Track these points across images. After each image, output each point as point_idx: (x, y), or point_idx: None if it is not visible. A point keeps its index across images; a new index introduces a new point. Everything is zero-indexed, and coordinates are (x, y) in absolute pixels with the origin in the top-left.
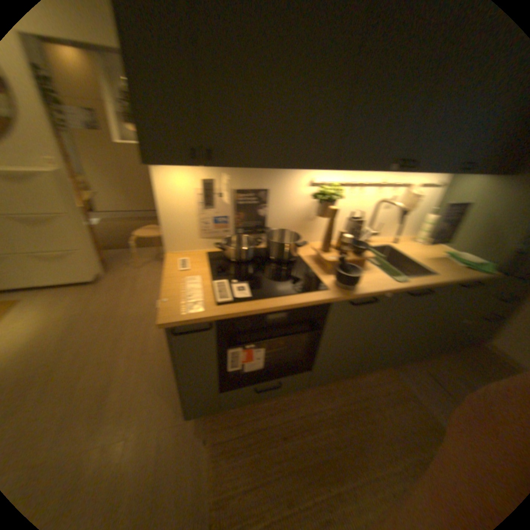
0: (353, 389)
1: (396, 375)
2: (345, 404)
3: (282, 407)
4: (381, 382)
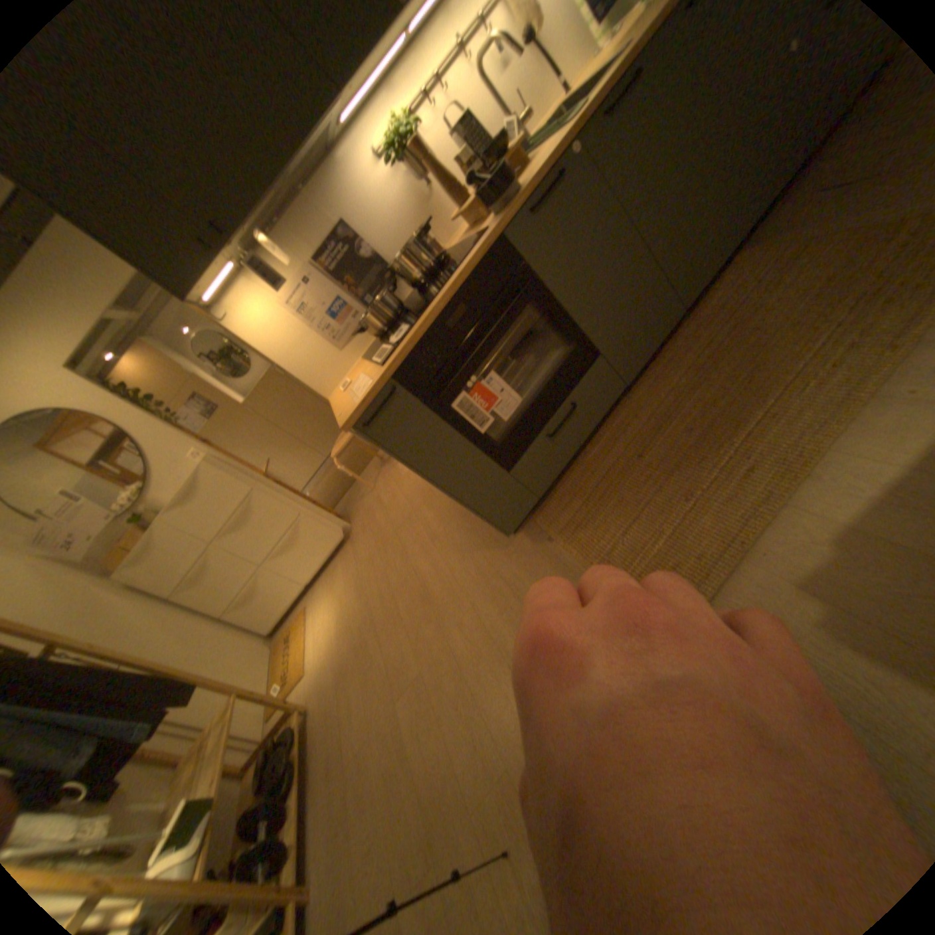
0: (697, 329)
1: (755, 251)
2: (695, 353)
3: (612, 434)
4: (735, 281)
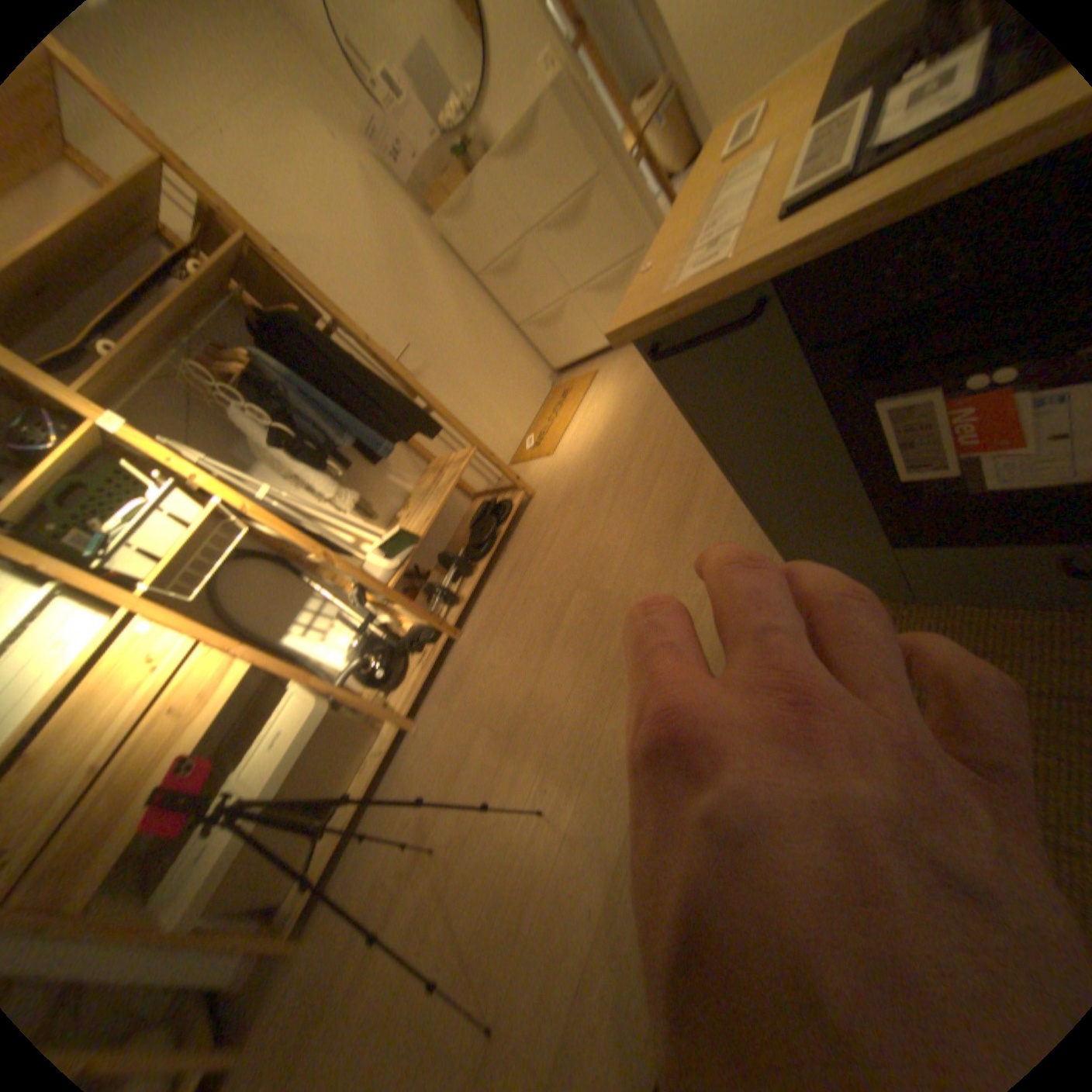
0: None
1: None
2: None
3: None
4: None
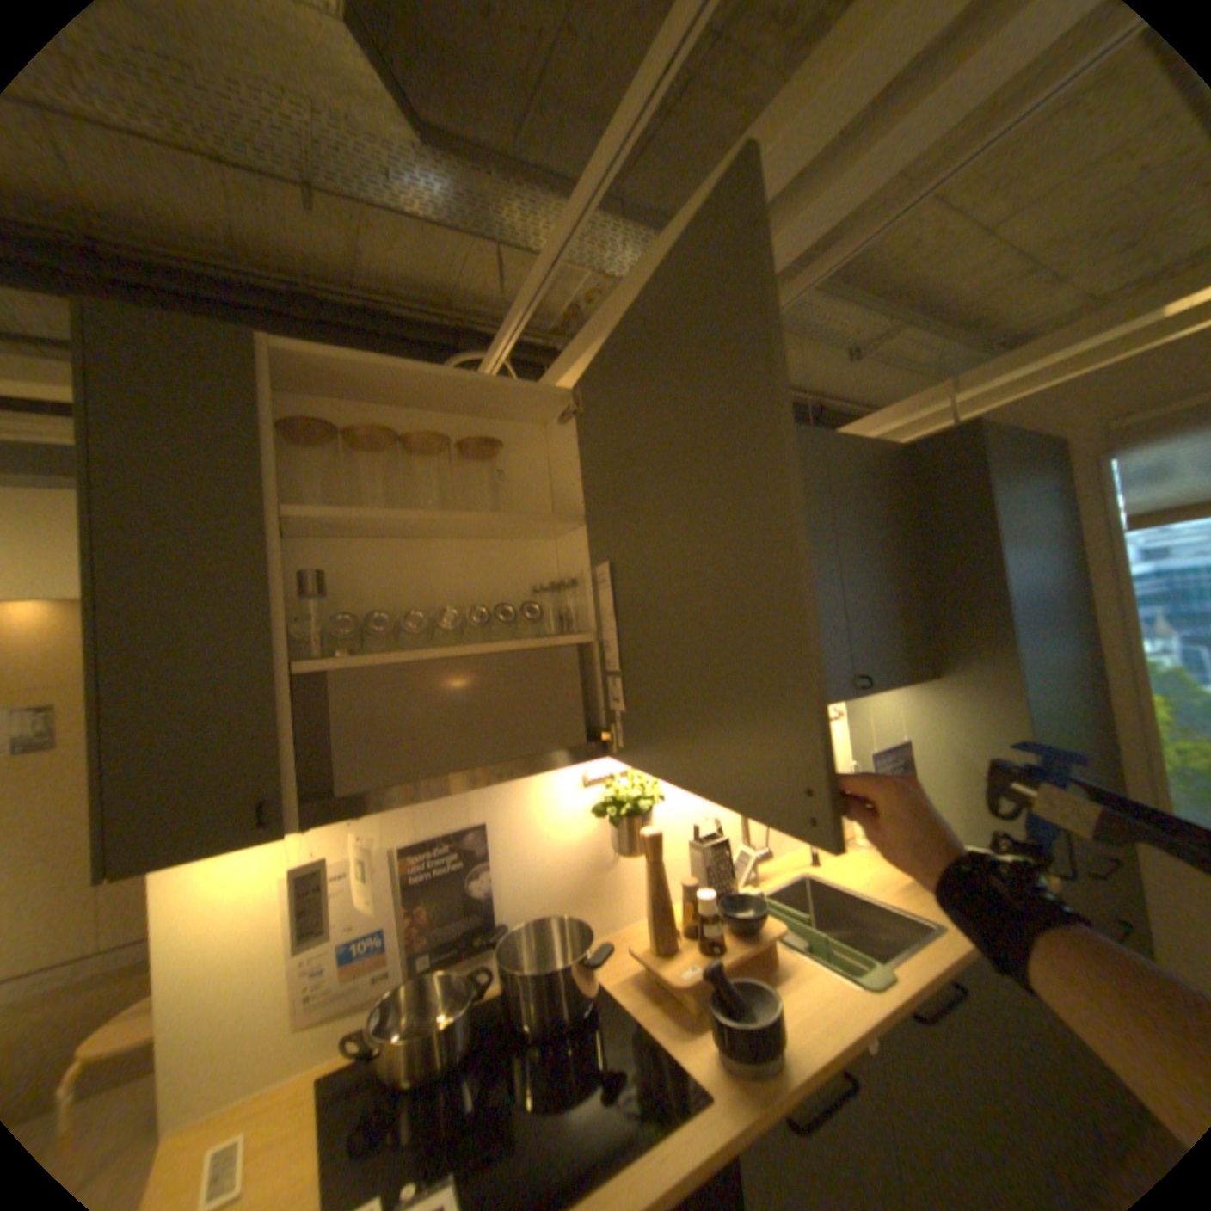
0: None
1: None
2: None
3: None
4: None
